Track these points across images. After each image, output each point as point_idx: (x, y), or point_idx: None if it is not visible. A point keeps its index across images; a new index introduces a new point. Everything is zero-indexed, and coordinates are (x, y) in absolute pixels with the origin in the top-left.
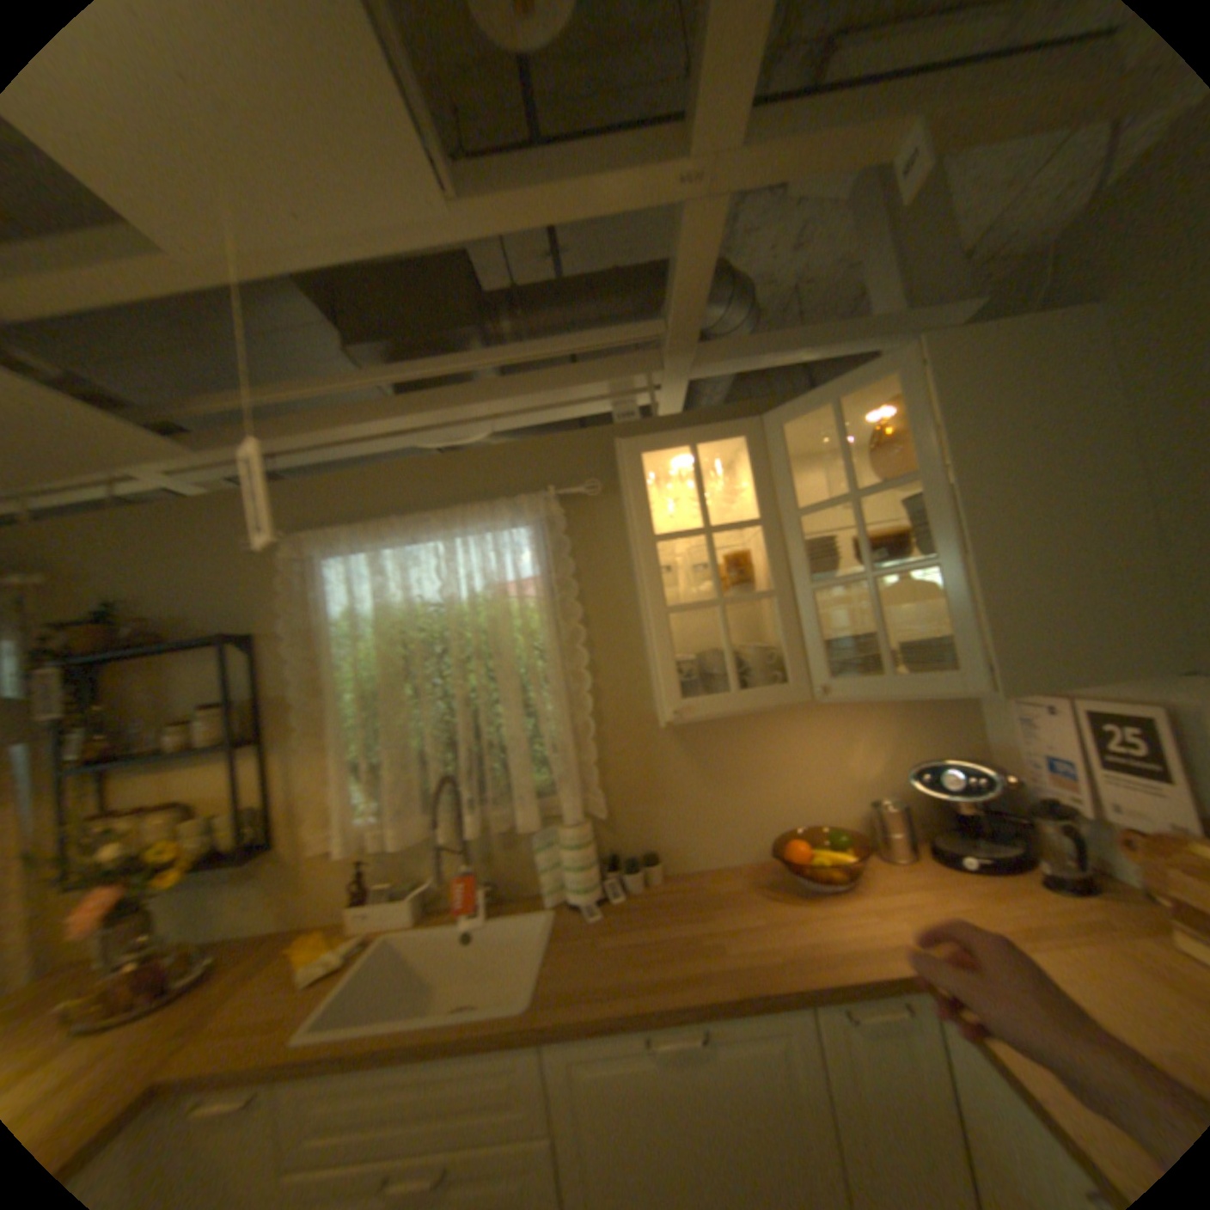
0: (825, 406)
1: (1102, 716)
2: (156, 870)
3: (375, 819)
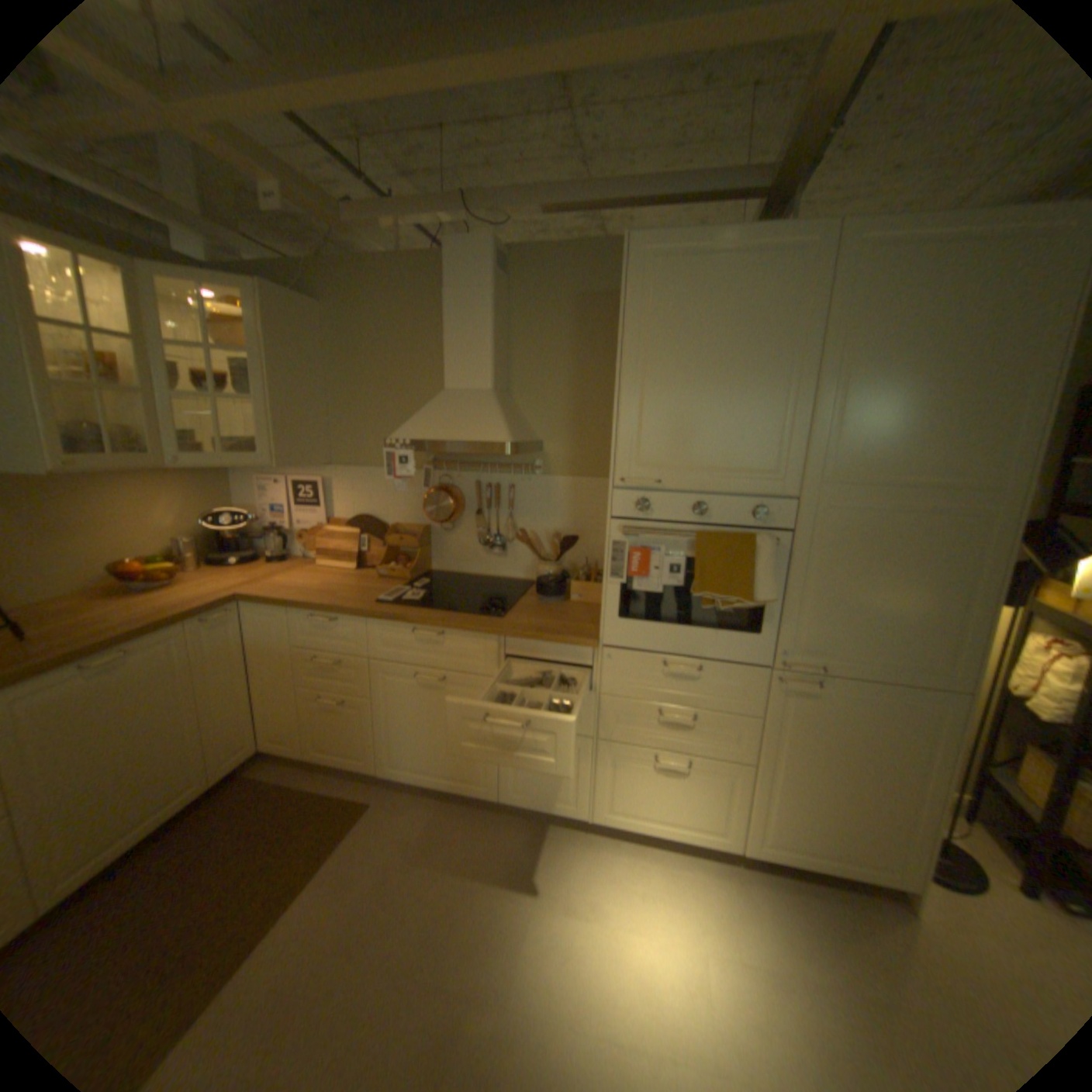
0: (178, 276)
1: (297, 482)
2: None
3: None
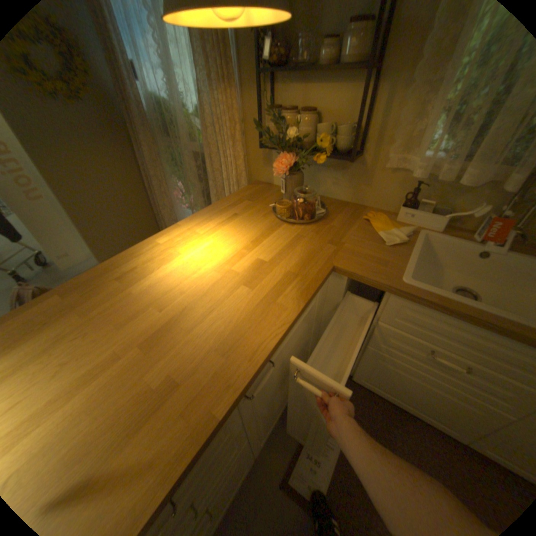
0: None
1: None
2: (309, 150)
3: (450, 155)
